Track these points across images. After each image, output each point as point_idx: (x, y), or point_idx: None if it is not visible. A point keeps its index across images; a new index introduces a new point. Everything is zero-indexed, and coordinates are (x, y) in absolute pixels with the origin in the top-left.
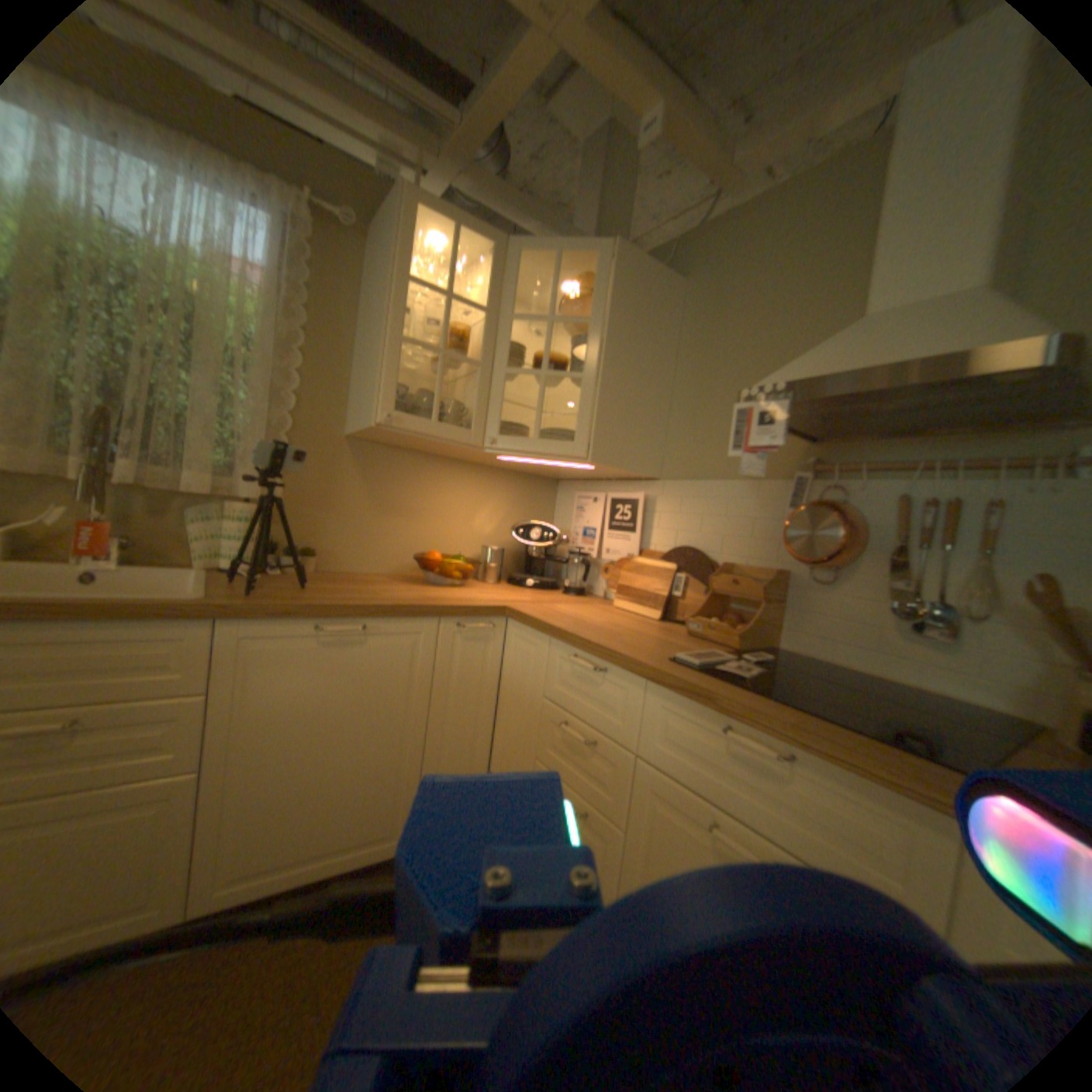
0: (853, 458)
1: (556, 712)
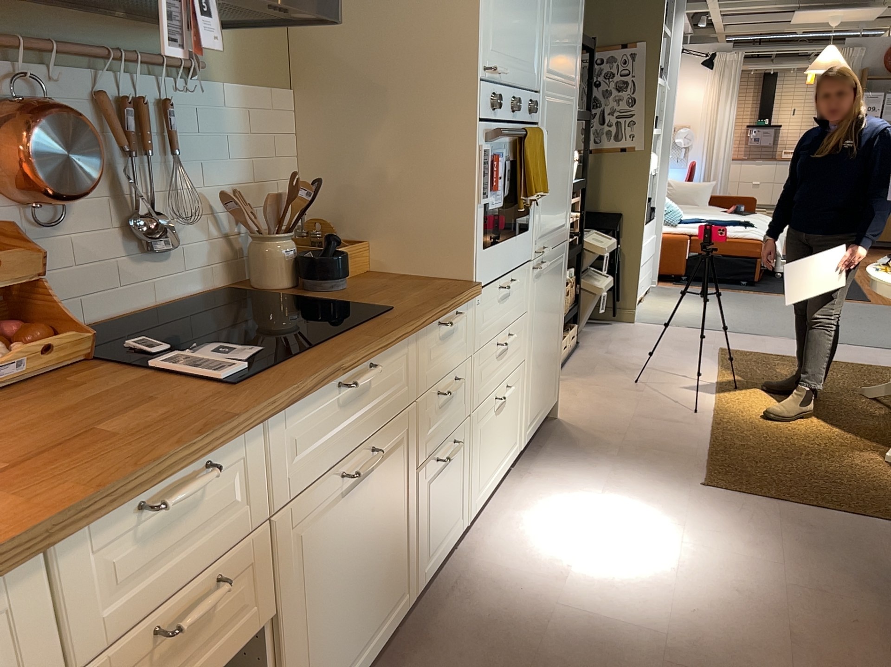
0: (25, 33)
1: (121, 651)
